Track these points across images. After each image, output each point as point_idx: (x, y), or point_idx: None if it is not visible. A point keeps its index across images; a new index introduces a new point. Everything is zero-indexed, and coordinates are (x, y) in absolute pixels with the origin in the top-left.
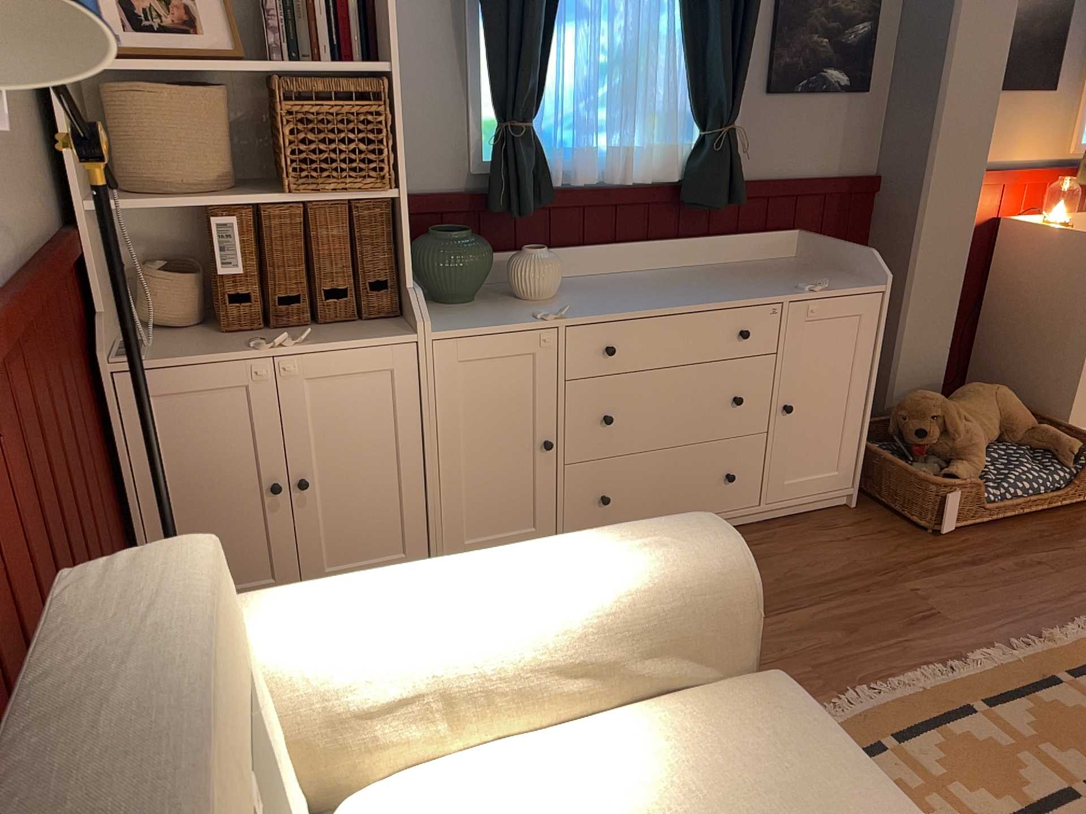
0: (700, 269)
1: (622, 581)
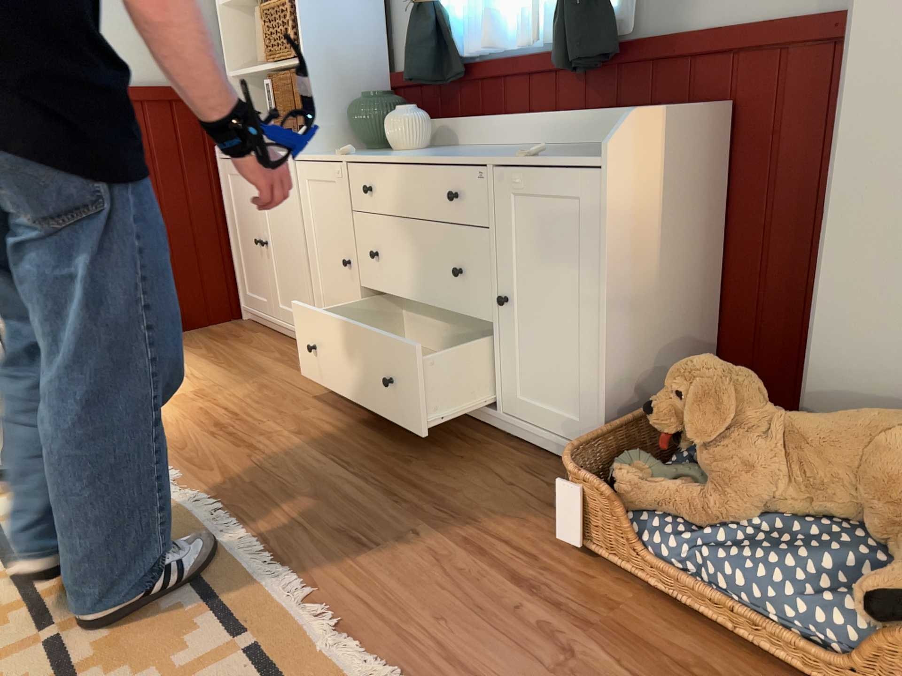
0: (574, 146)
1: None
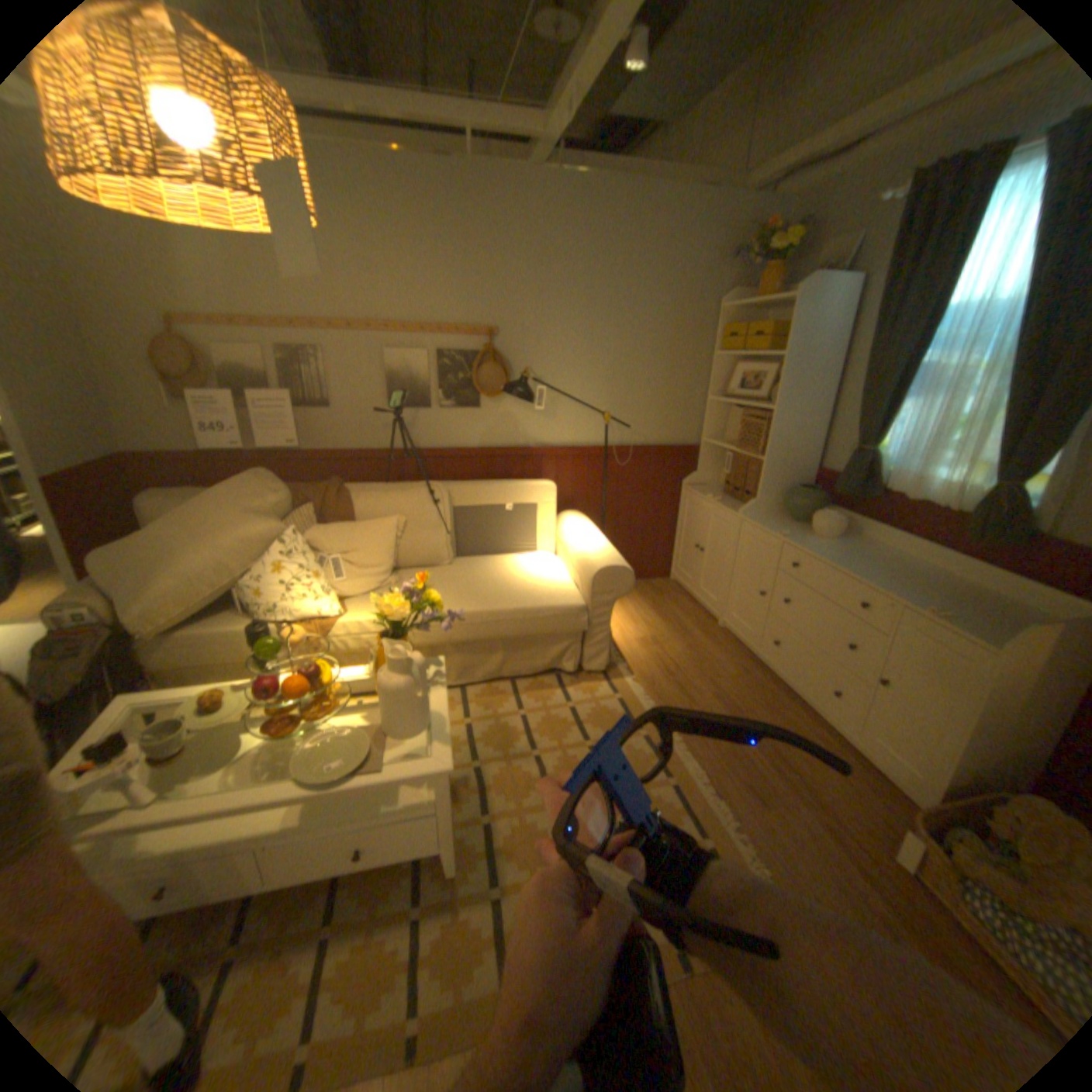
0: (967, 586)
1: (588, 553)
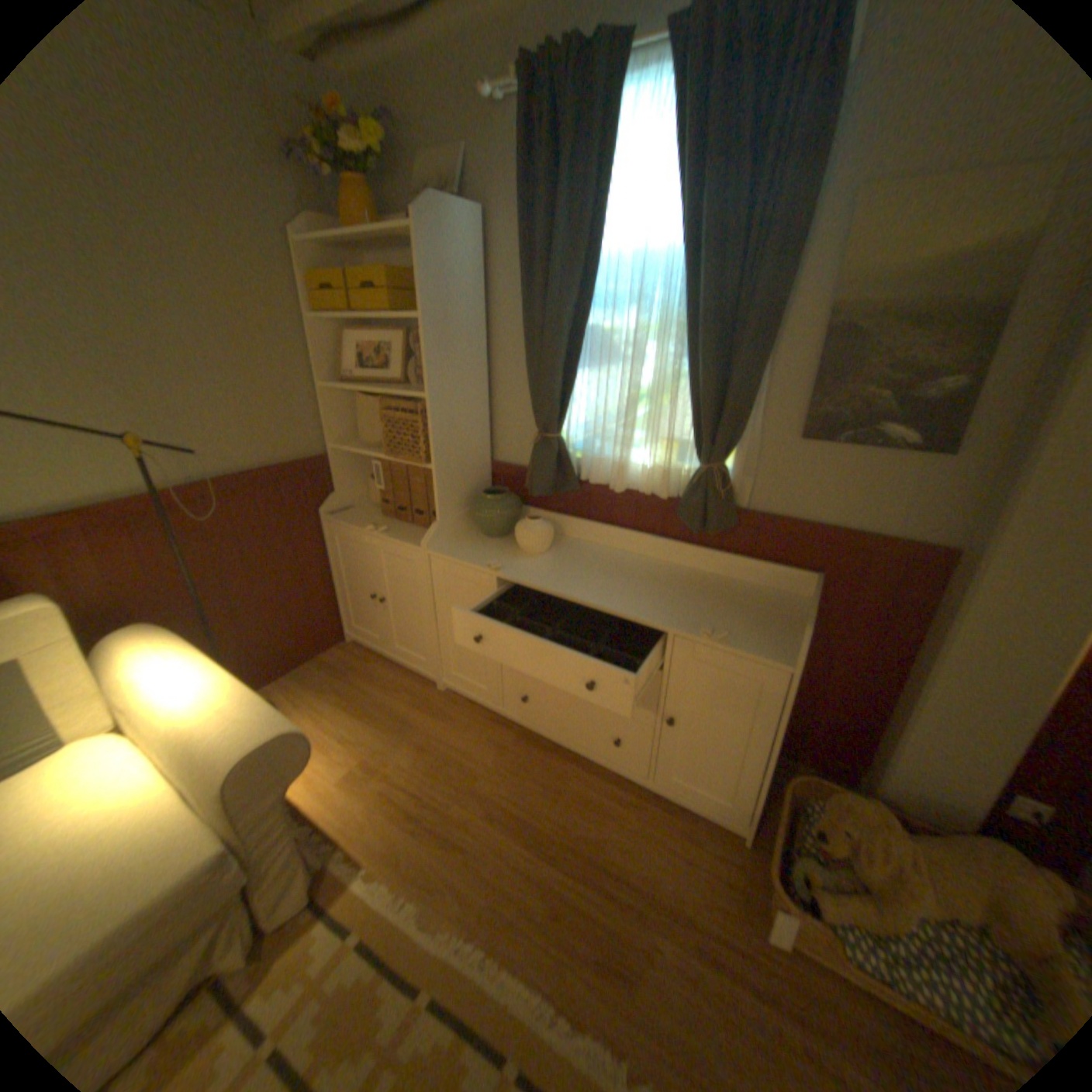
0: (690, 574)
1: (191, 730)
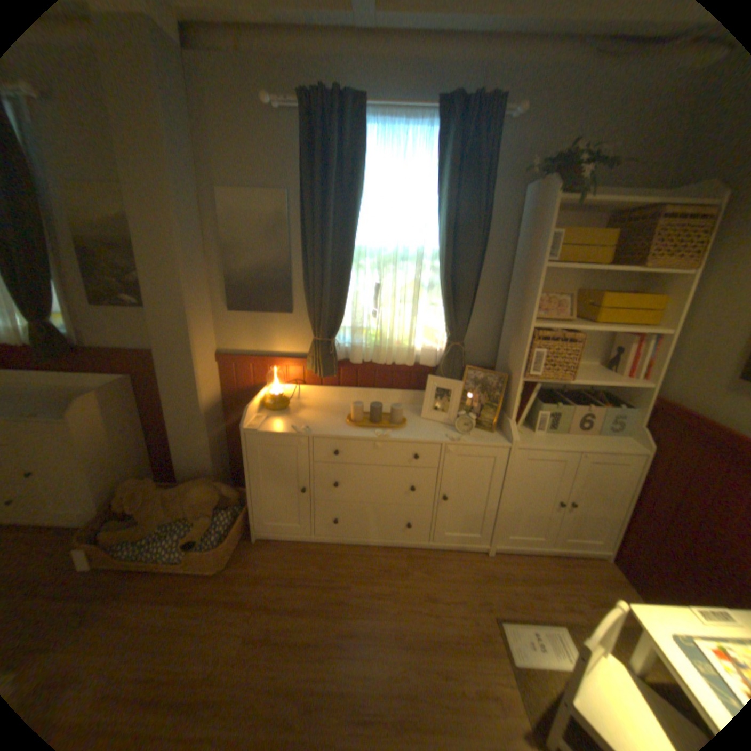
0: (58, 390)
1: None
